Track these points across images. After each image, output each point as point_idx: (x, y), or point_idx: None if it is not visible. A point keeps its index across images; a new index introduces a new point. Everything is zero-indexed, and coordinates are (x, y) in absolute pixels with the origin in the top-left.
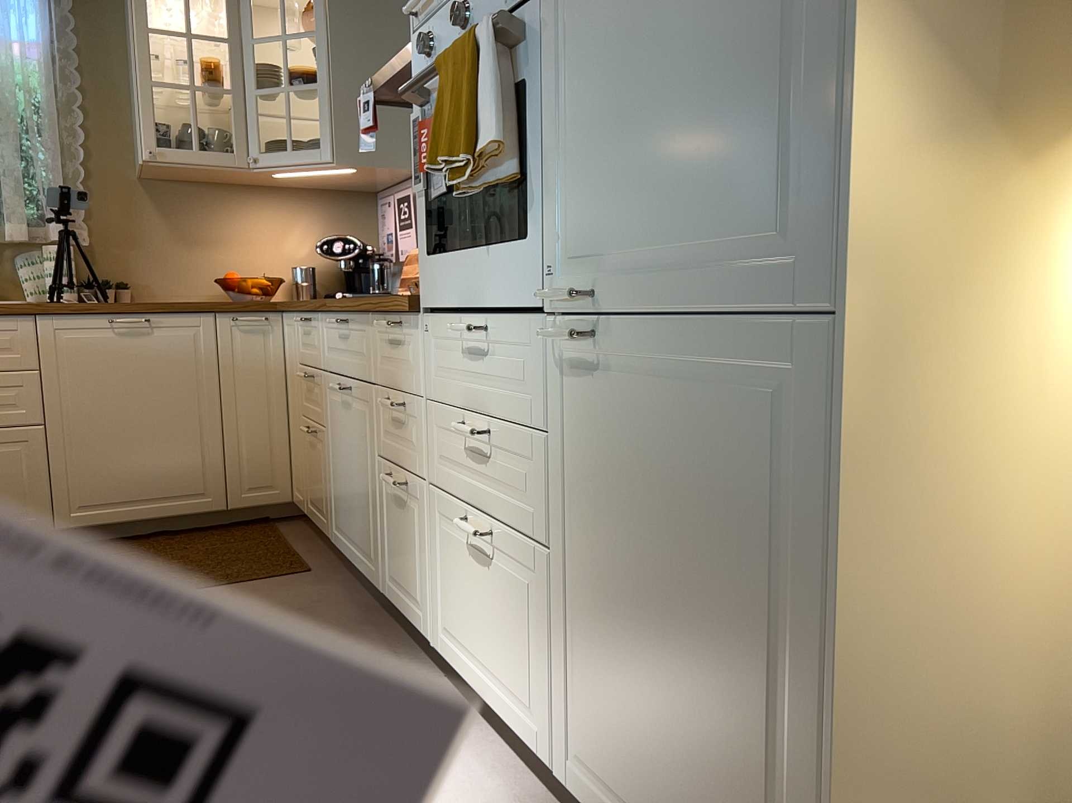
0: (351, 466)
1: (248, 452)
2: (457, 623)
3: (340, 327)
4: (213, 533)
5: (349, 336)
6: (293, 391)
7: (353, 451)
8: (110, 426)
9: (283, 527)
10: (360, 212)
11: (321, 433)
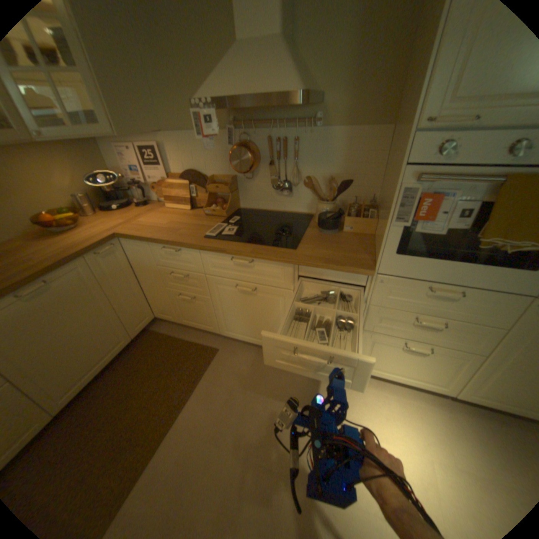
0: (254, 314)
1: (130, 311)
2: (380, 365)
3: (244, 263)
4: (130, 352)
5: (253, 266)
6: (149, 277)
7: (257, 310)
8: (55, 350)
9: (158, 329)
10: (89, 149)
11: (203, 298)
